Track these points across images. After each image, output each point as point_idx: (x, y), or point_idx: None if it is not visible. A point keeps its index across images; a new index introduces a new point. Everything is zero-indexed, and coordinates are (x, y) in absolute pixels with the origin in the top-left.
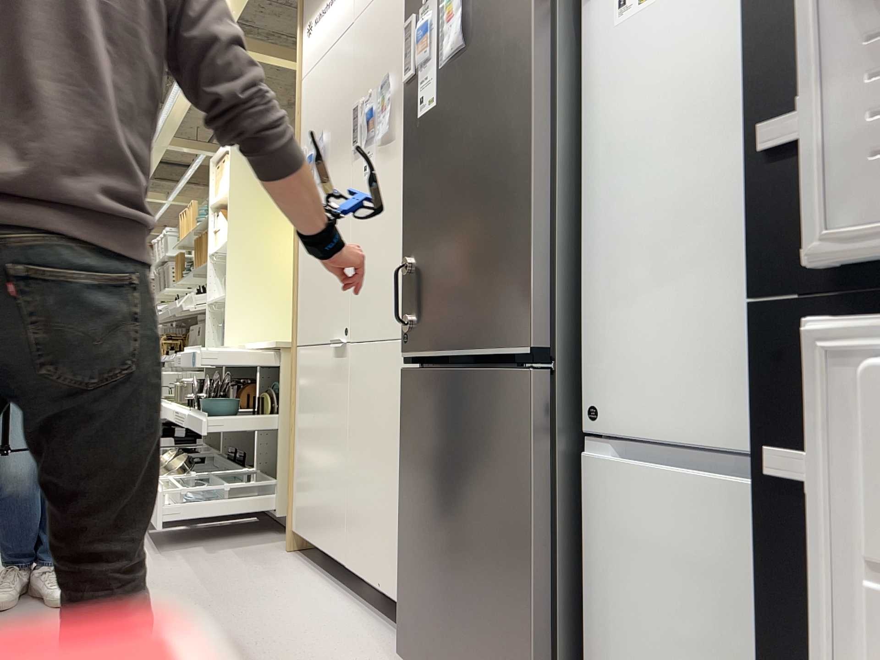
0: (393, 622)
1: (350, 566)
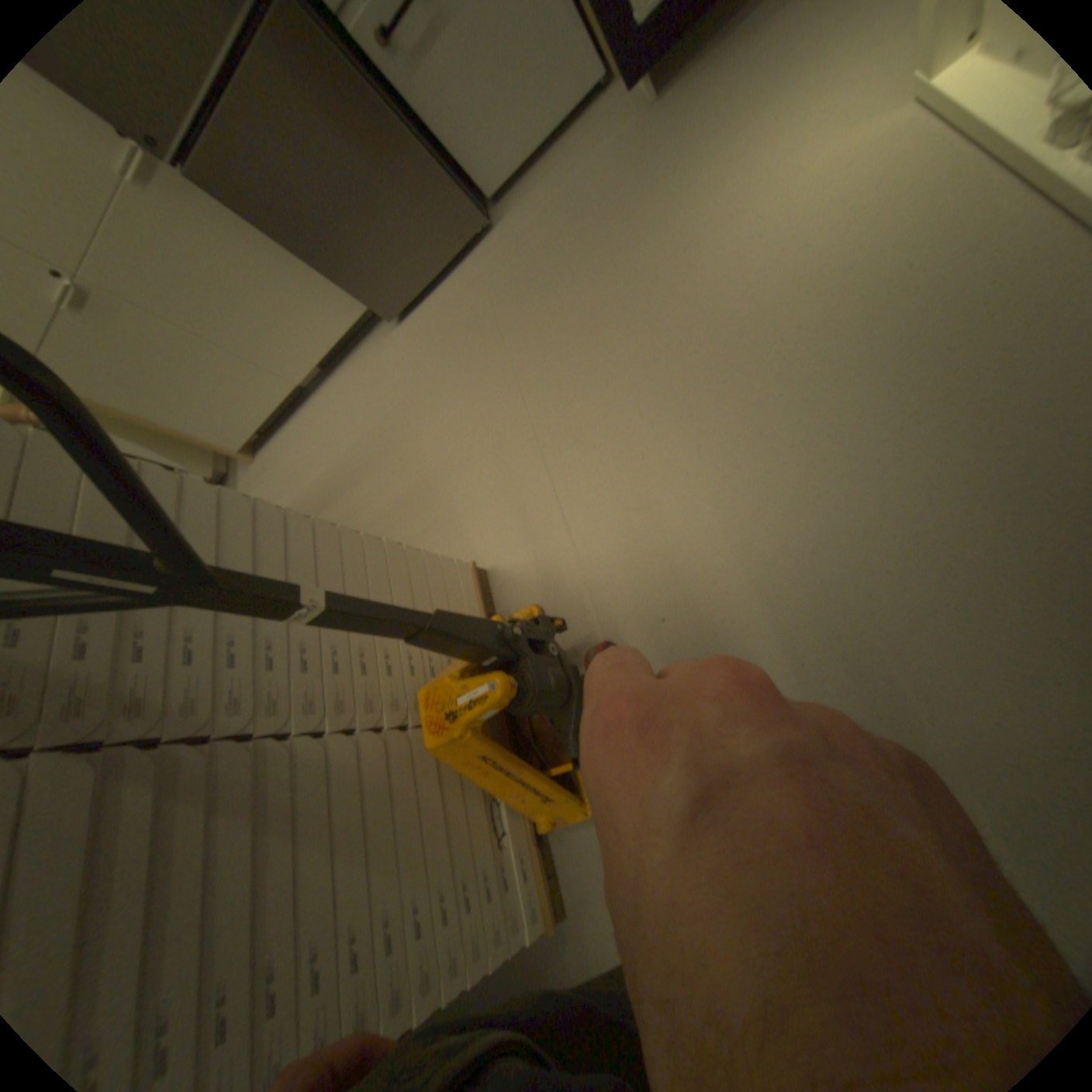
0: (353, 350)
1: (299, 378)
